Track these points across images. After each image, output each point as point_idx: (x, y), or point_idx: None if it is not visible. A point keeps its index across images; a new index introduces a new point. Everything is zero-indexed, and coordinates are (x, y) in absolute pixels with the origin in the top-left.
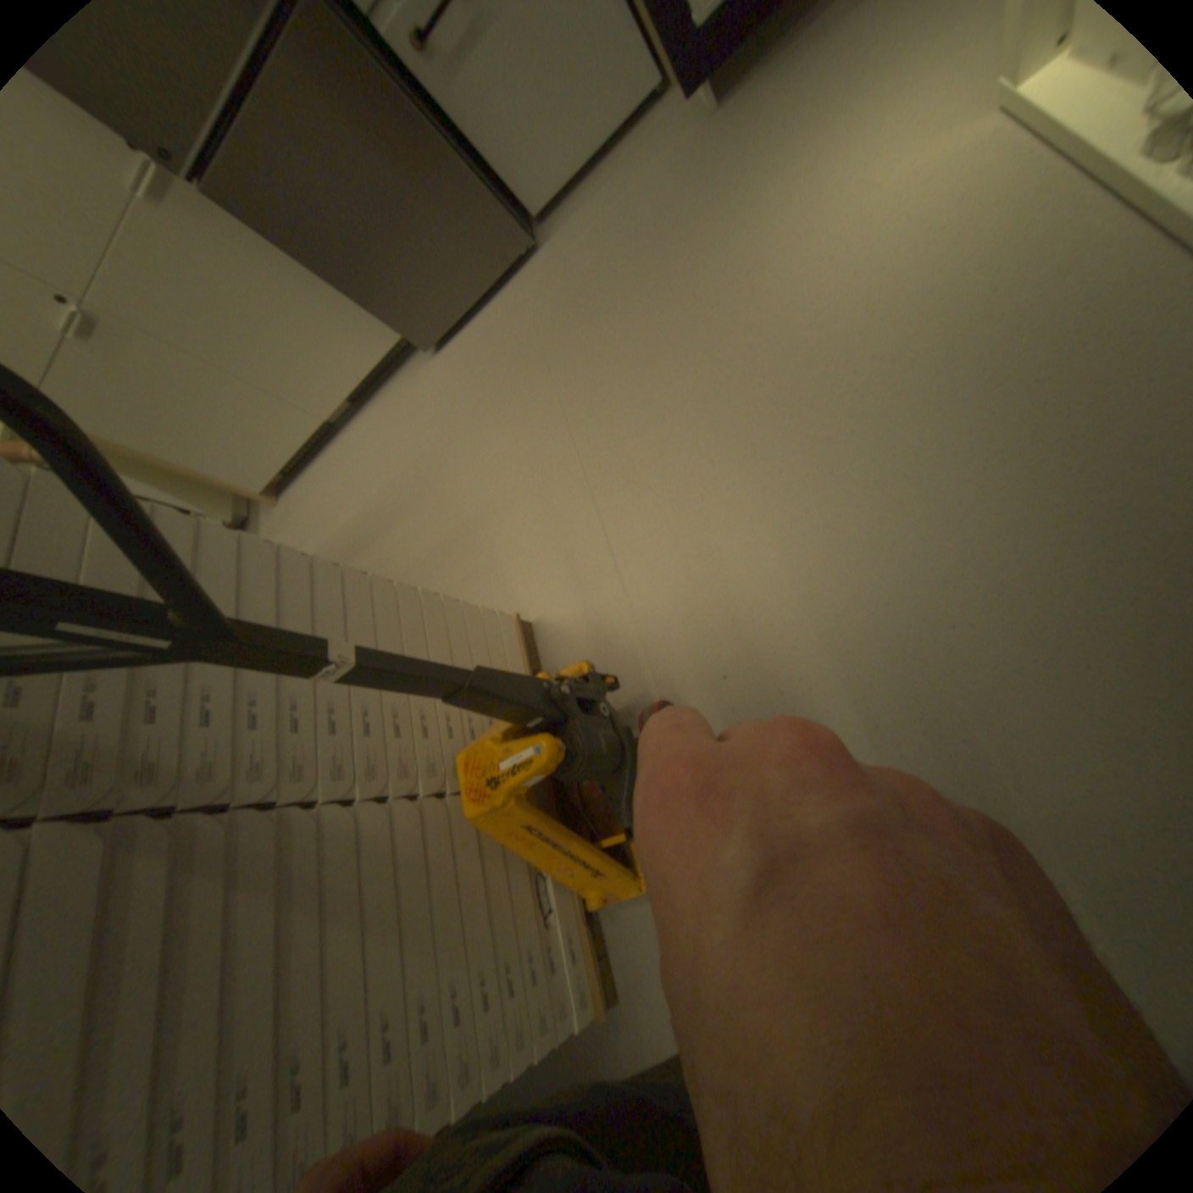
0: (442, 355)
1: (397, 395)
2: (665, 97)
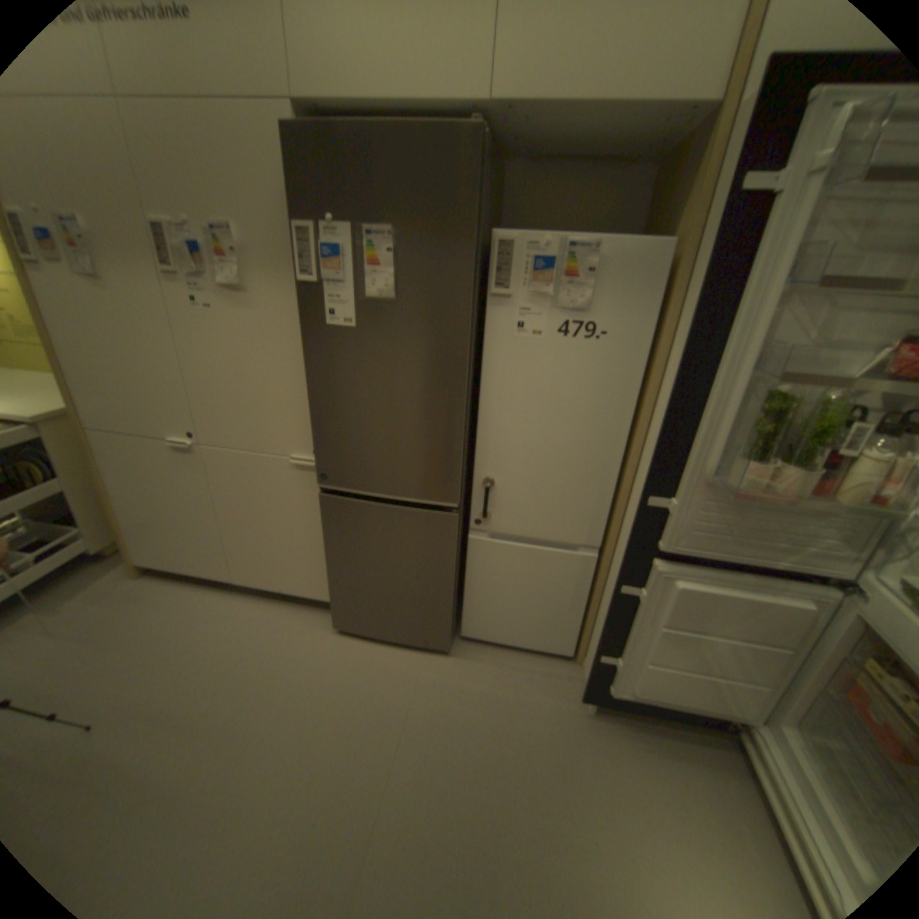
0: (338, 640)
1: (287, 624)
2: (567, 666)
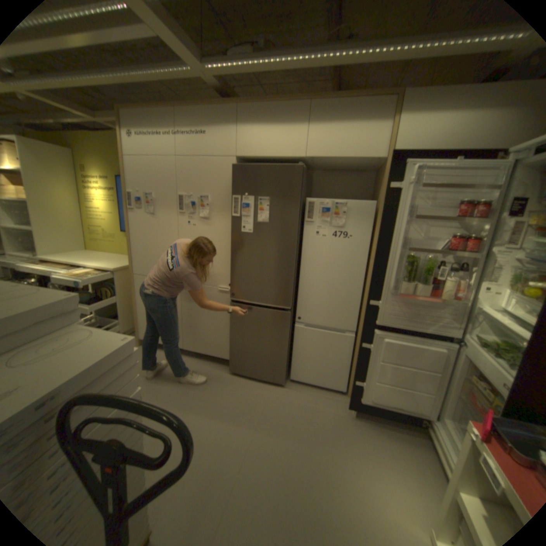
0: (231, 377)
1: (208, 369)
2: (343, 397)
